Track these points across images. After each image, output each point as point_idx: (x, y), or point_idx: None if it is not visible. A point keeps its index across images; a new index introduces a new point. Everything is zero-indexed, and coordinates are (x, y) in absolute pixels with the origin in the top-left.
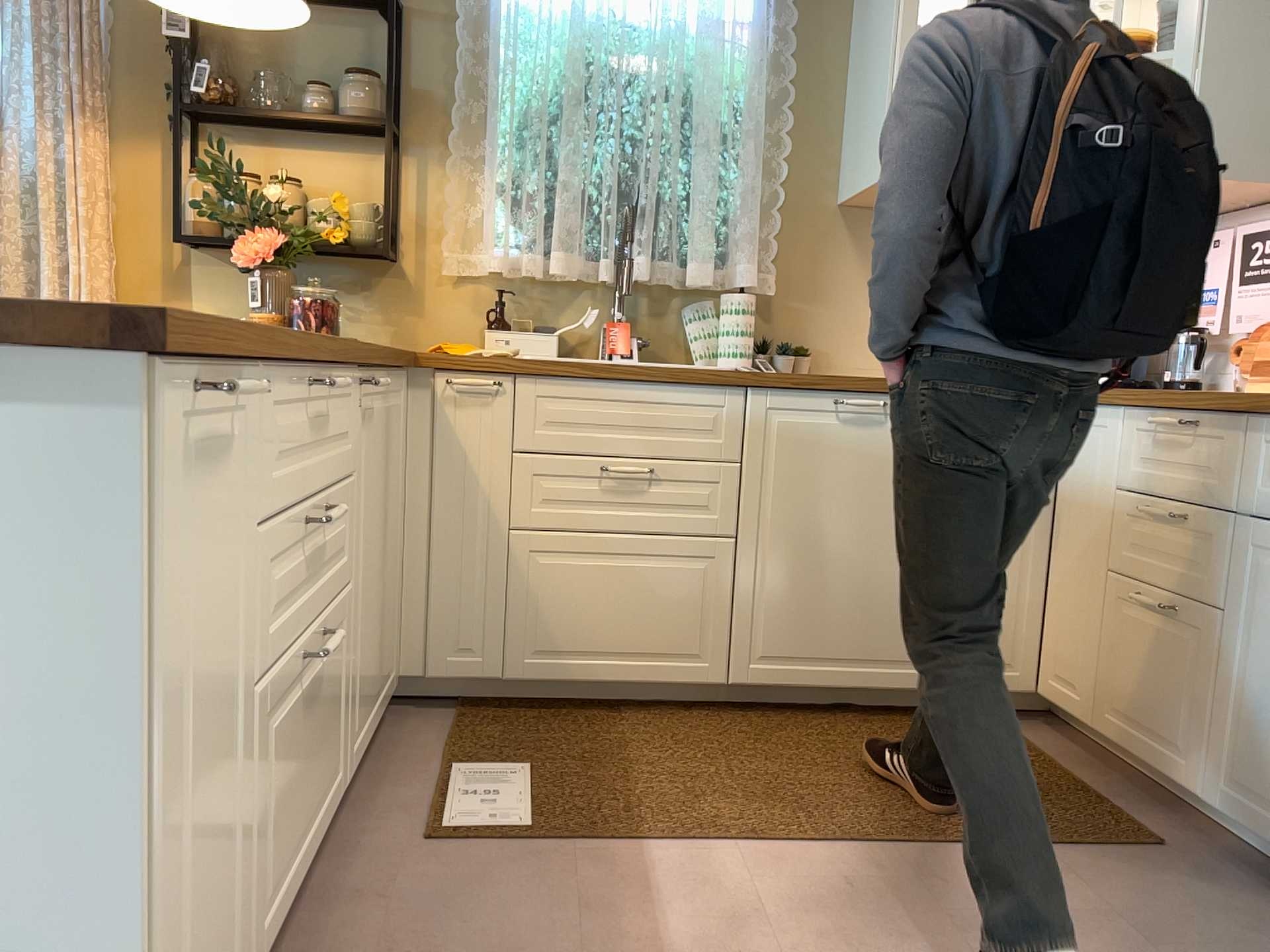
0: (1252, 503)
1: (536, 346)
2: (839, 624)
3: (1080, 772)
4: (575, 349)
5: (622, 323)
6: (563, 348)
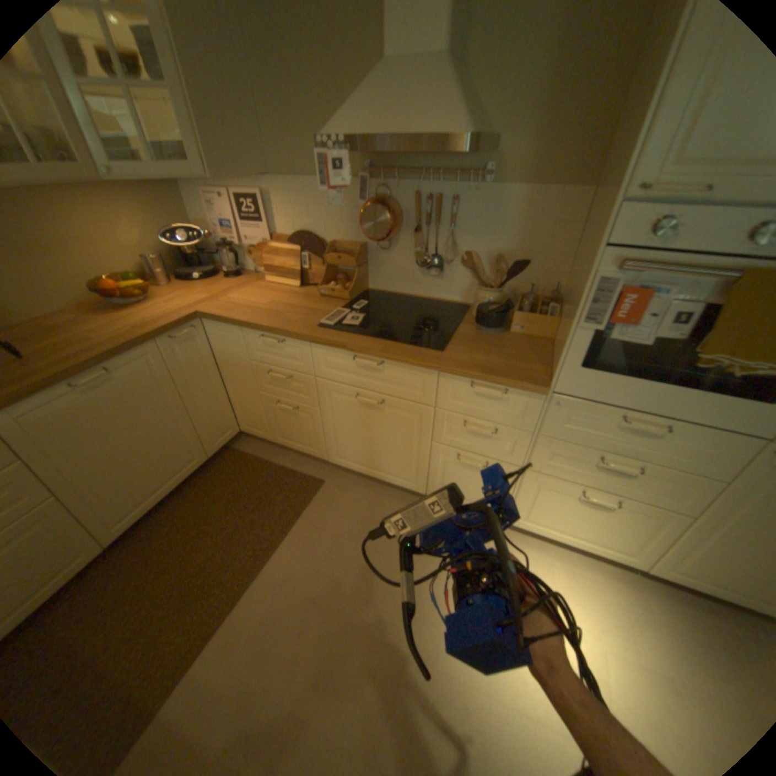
0: (320, 373)
1: None
2: (147, 479)
3: (275, 459)
4: None
5: None
6: None
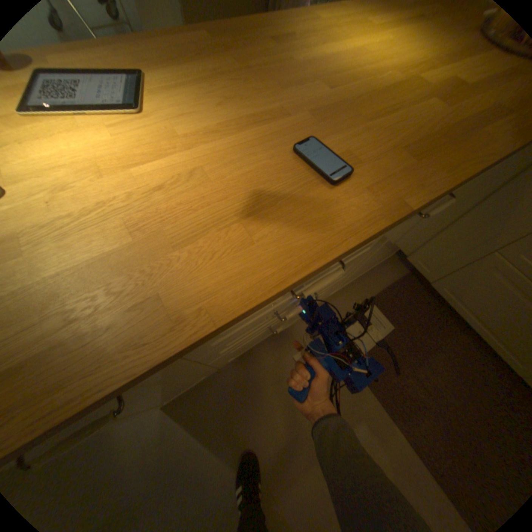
0: None
1: None
2: None
3: None
4: None
5: None
6: None
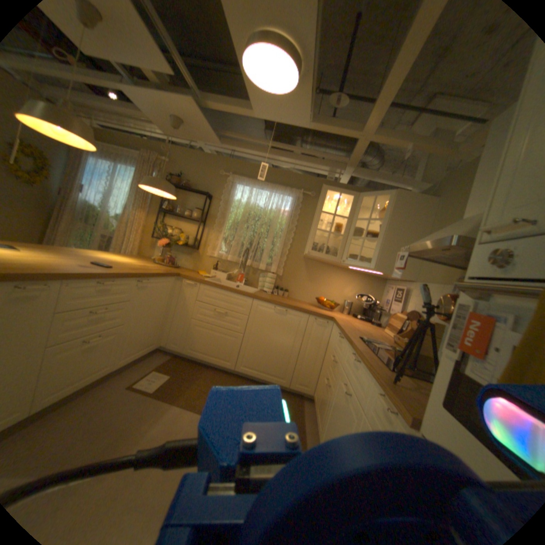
0: (343, 364)
1: (221, 276)
2: (264, 363)
3: (308, 423)
4: (232, 278)
5: (244, 275)
6: (229, 278)
